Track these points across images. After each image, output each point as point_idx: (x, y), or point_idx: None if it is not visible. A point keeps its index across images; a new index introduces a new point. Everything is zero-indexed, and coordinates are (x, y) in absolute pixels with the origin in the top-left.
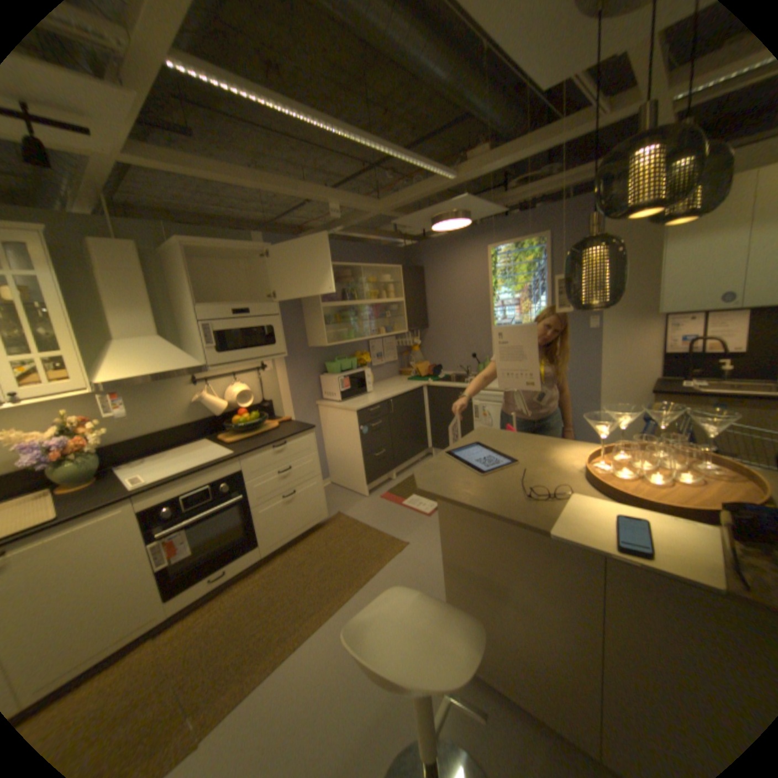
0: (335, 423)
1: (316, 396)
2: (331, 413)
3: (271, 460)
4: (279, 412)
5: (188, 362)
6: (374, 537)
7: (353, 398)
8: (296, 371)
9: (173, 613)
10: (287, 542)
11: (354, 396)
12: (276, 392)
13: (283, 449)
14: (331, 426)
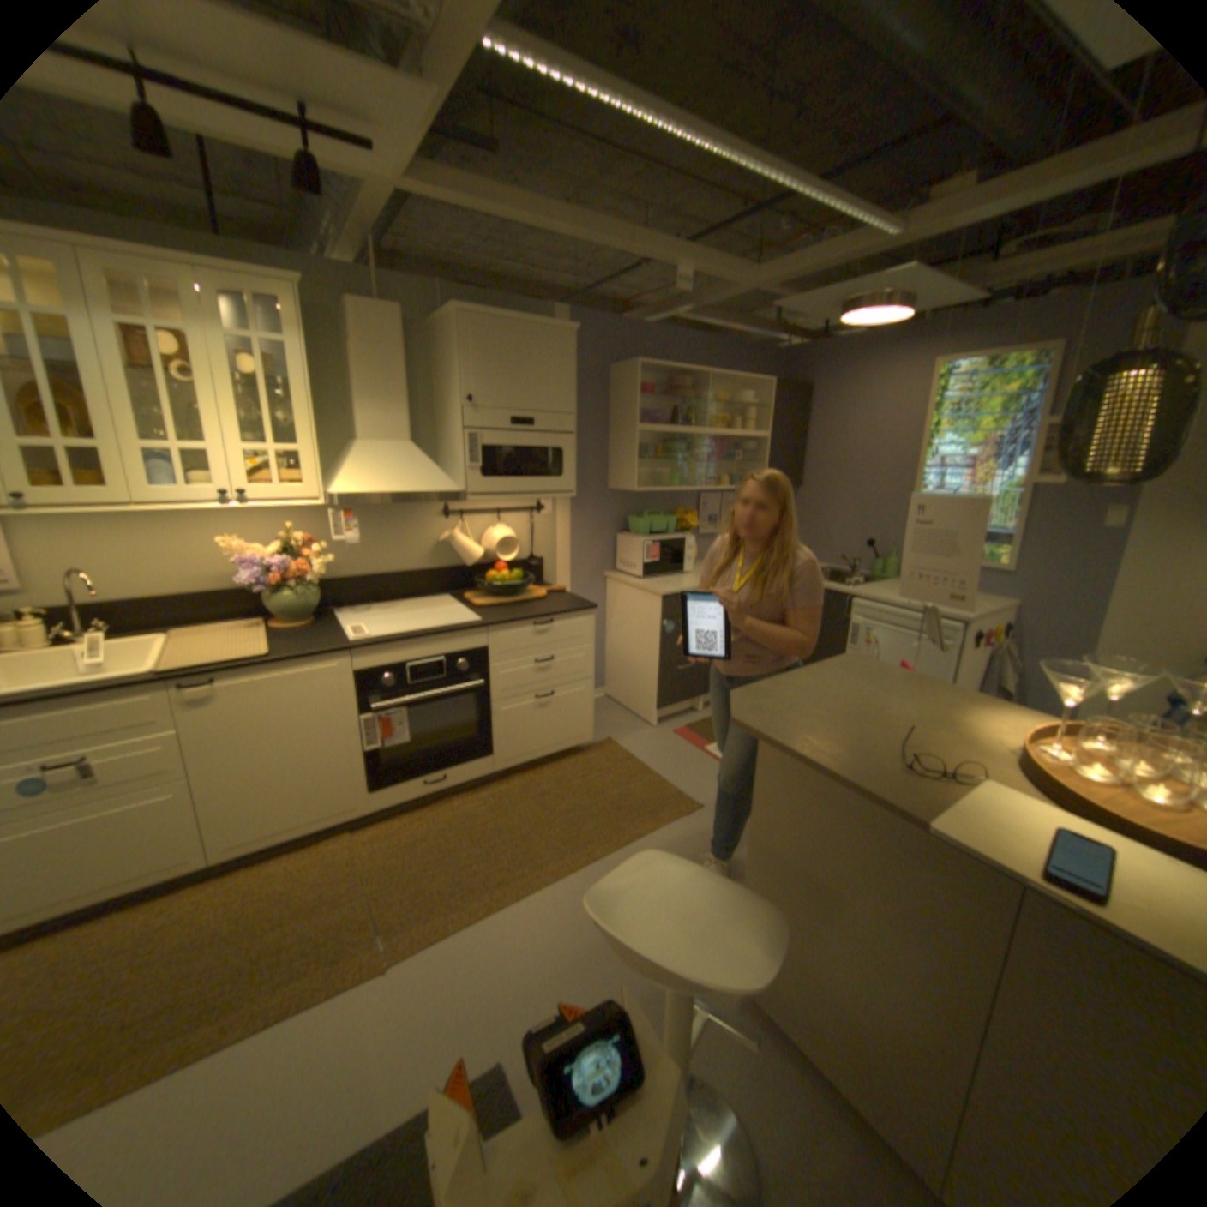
0: (627, 609)
1: (606, 565)
2: (624, 593)
3: (529, 643)
4: (551, 578)
5: (443, 485)
6: (653, 785)
7: (660, 577)
8: (584, 523)
9: (378, 810)
10: (531, 760)
11: (662, 576)
12: (550, 549)
13: (547, 630)
14: (620, 614)
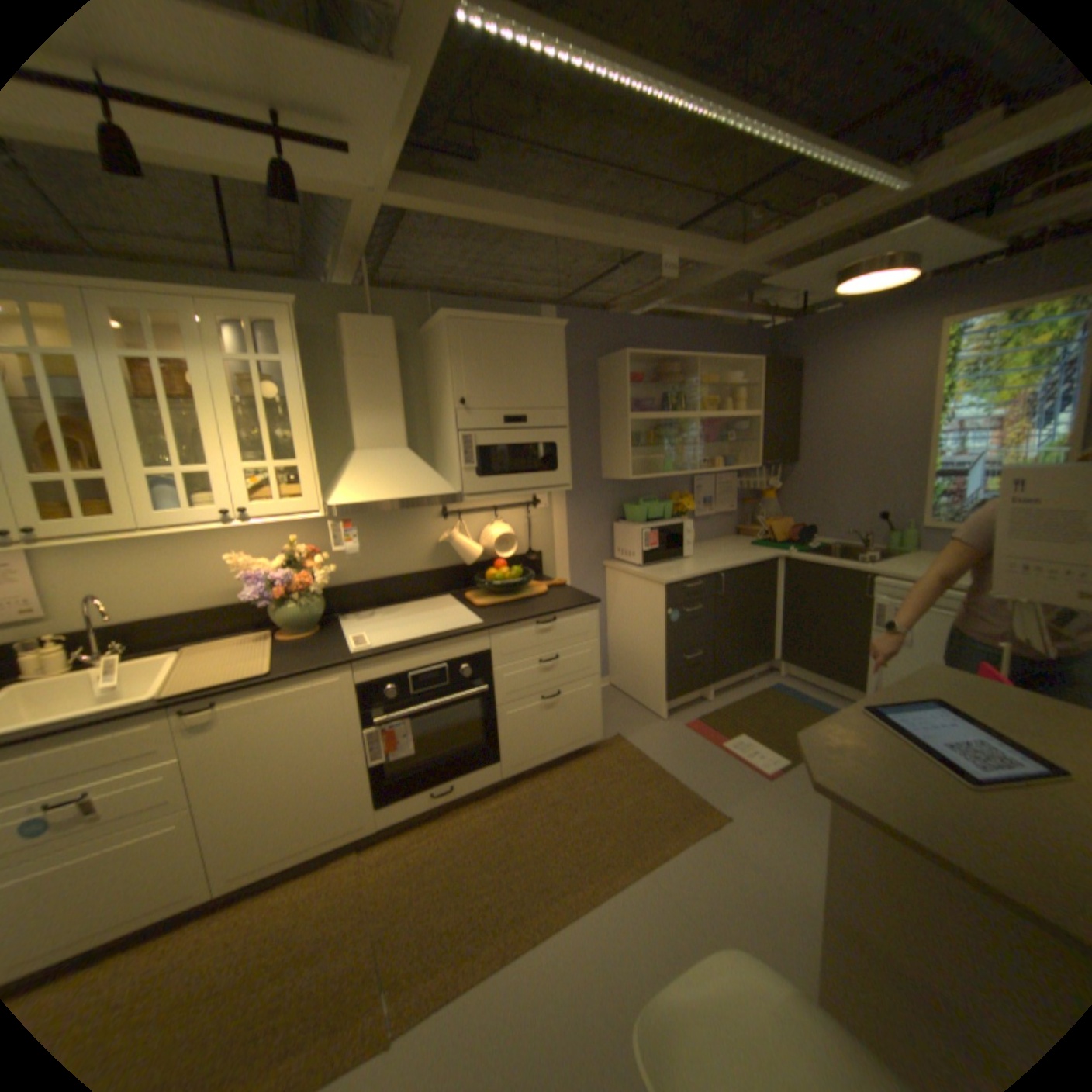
0: (628, 598)
1: (604, 554)
2: (625, 582)
3: (532, 642)
4: (550, 570)
5: (440, 488)
6: (672, 793)
7: (660, 563)
8: (580, 514)
9: (385, 828)
10: (540, 765)
11: (662, 562)
12: (549, 542)
13: (550, 628)
14: (622, 603)
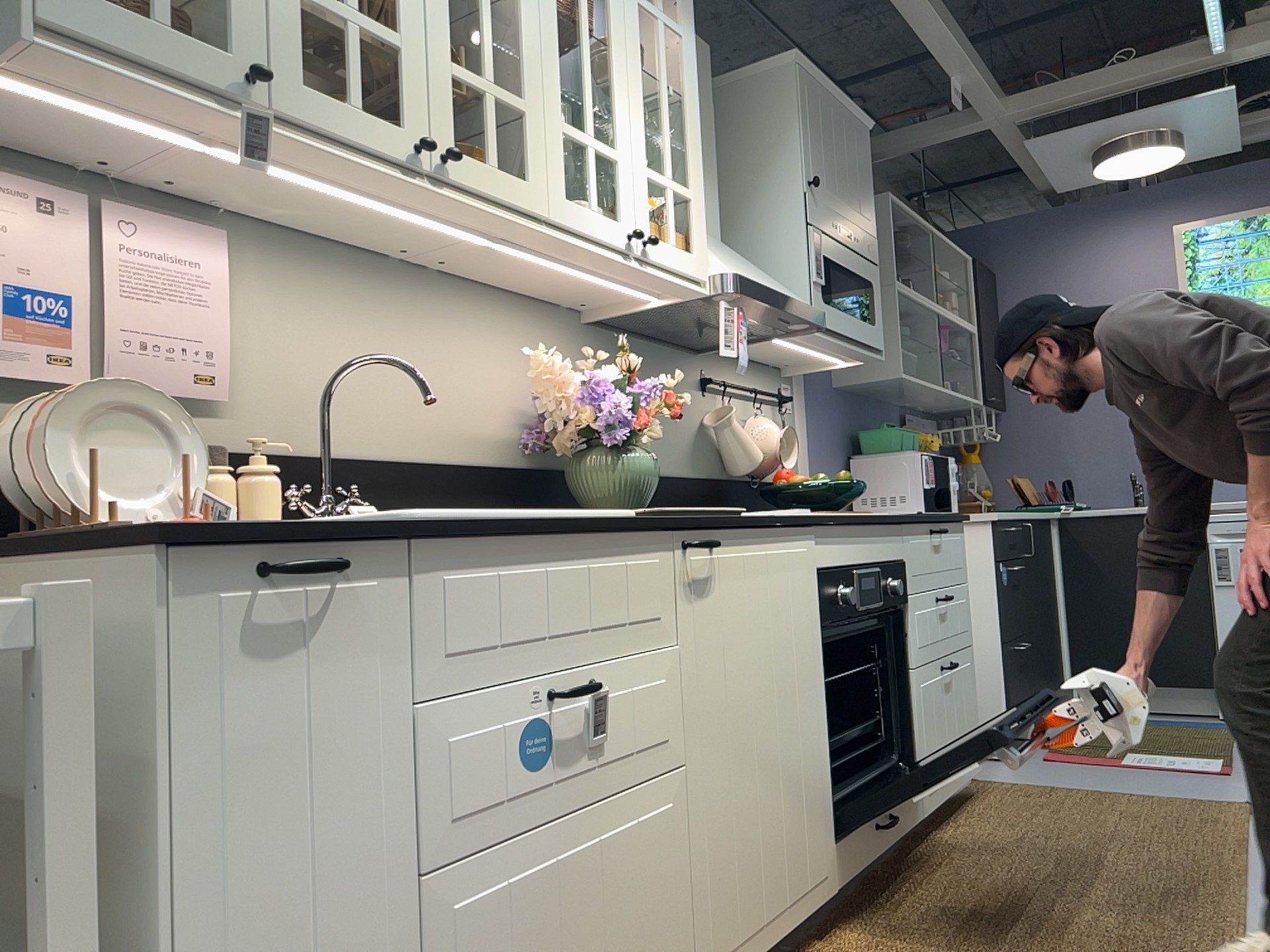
0: None
1: None
2: None
3: (931, 563)
4: None
5: (803, 300)
6: (1143, 800)
7: None
8: (821, 434)
9: (843, 885)
10: (948, 798)
11: None
12: (797, 469)
13: (941, 545)
14: None
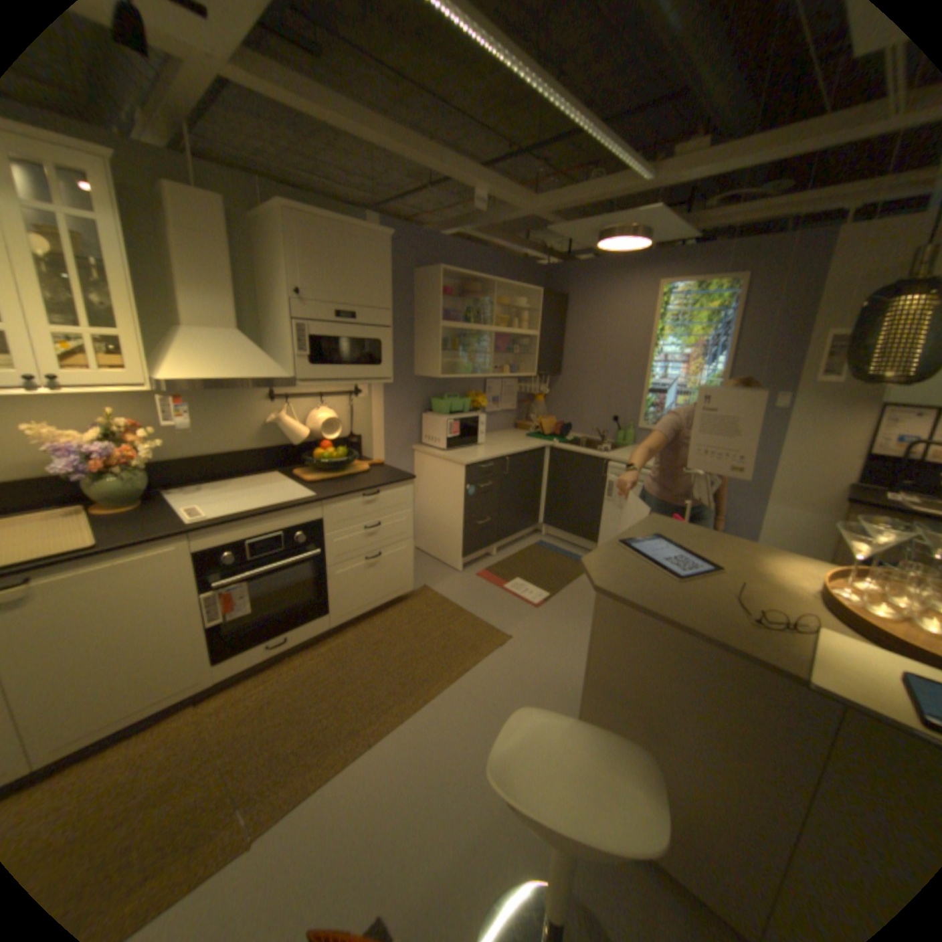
0: (434, 476)
1: (415, 440)
2: (432, 463)
3: (359, 512)
4: (369, 452)
5: (275, 371)
6: (469, 623)
7: (460, 448)
8: (396, 404)
9: (222, 680)
10: (363, 613)
11: (462, 447)
12: (368, 427)
13: (375, 499)
14: (428, 480)
